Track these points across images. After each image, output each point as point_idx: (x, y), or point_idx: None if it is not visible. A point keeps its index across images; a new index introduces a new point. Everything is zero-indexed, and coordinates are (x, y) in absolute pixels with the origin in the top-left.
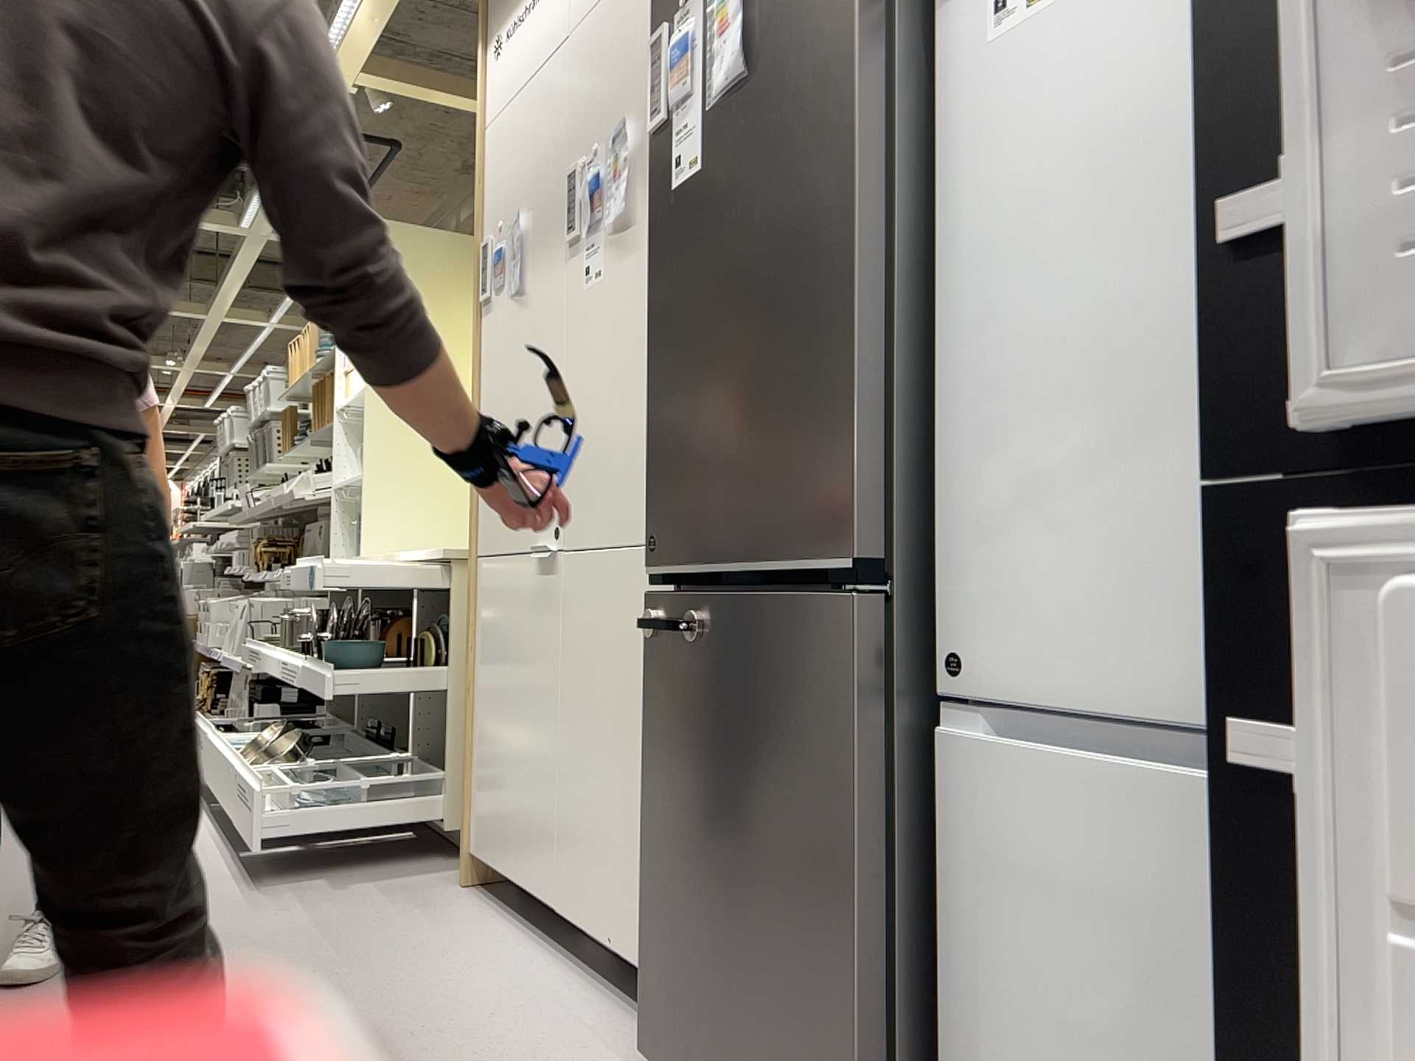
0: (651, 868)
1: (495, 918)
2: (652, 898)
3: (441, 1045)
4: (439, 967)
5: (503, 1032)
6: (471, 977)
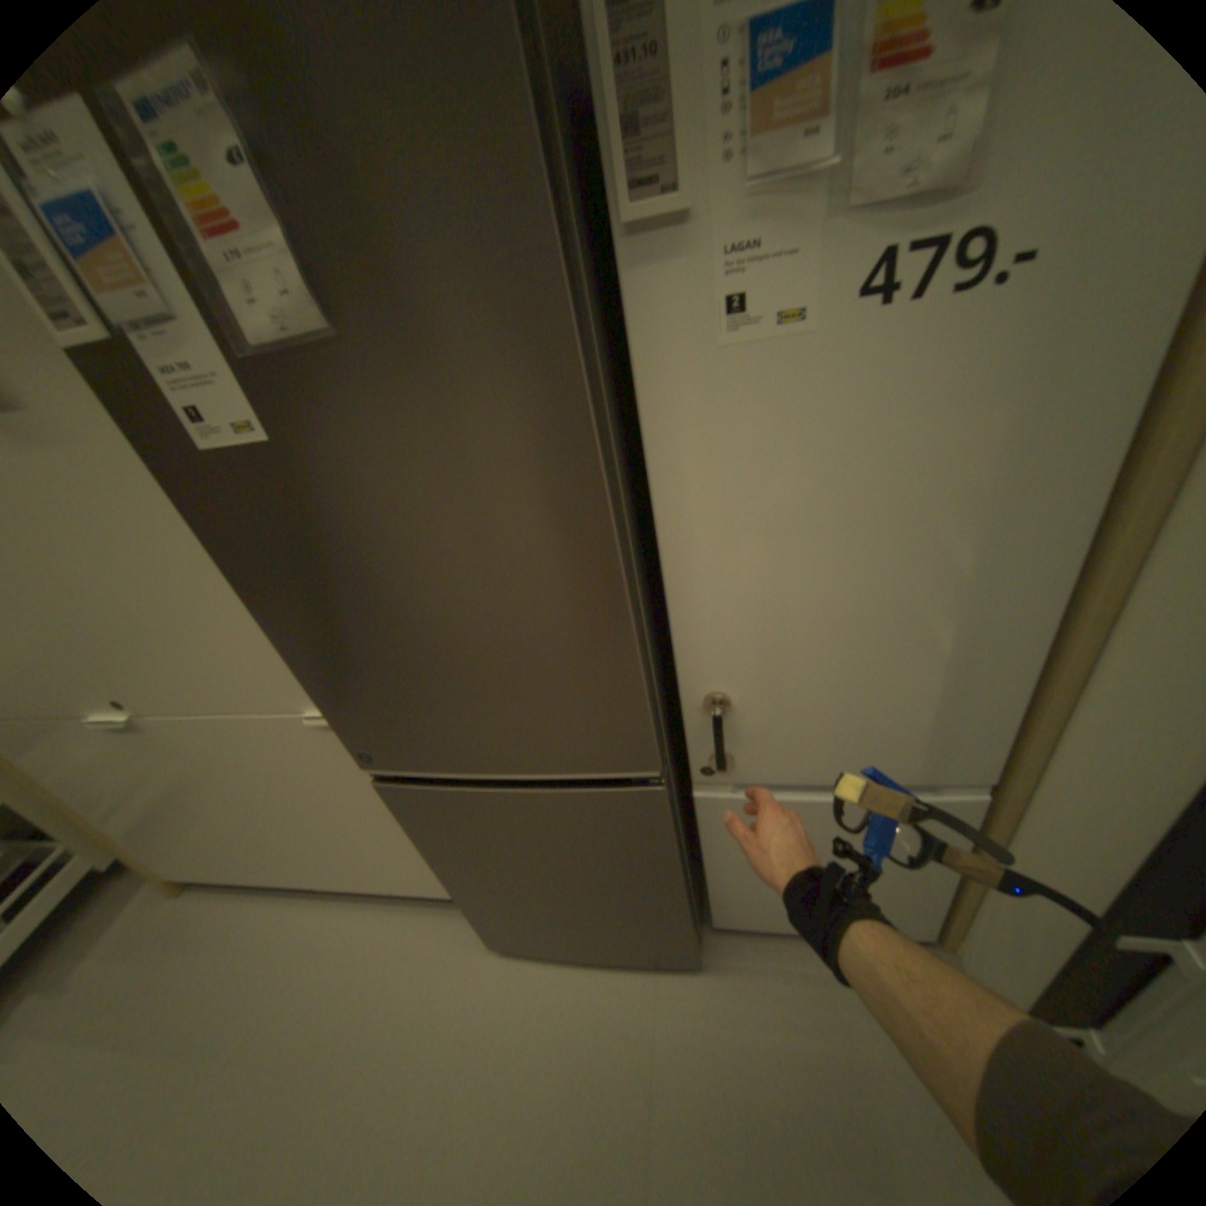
0: (458, 891)
1: (239, 905)
2: (465, 899)
3: (355, 1048)
4: (262, 987)
5: (377, 997)
6: (297, 973)
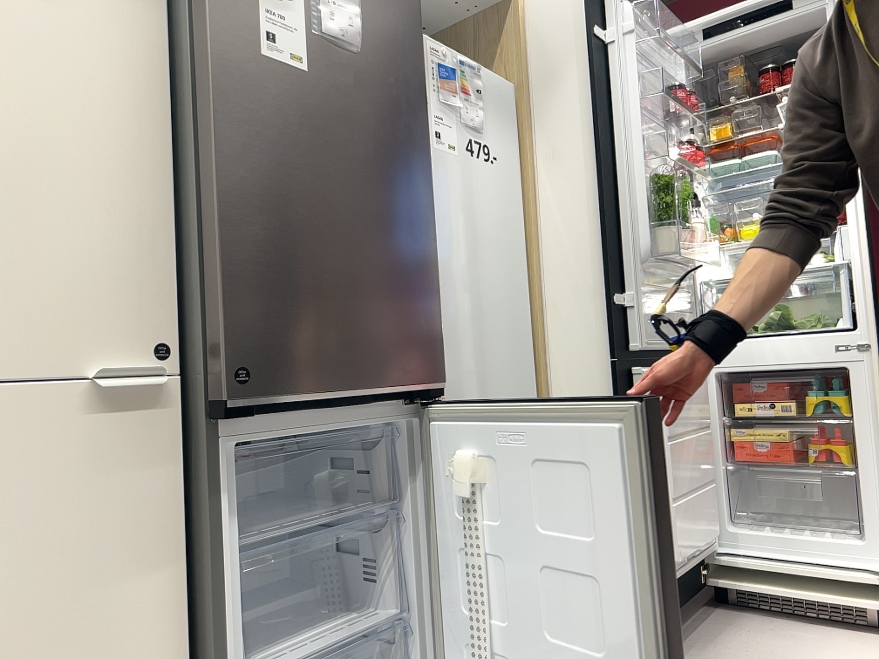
0: None
1: None
2: None
3: None
4: None
5: None
6: None
